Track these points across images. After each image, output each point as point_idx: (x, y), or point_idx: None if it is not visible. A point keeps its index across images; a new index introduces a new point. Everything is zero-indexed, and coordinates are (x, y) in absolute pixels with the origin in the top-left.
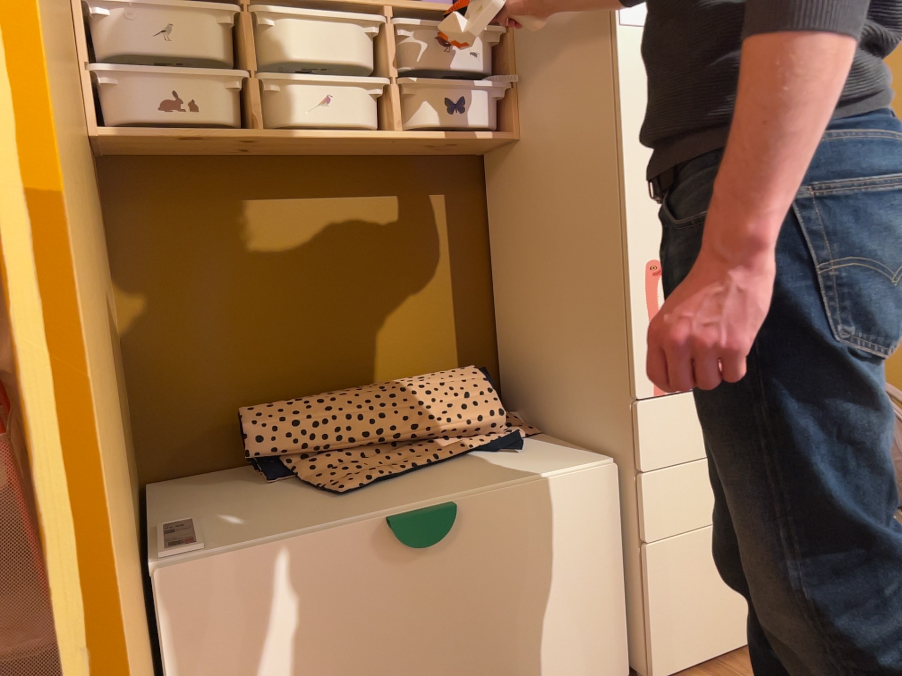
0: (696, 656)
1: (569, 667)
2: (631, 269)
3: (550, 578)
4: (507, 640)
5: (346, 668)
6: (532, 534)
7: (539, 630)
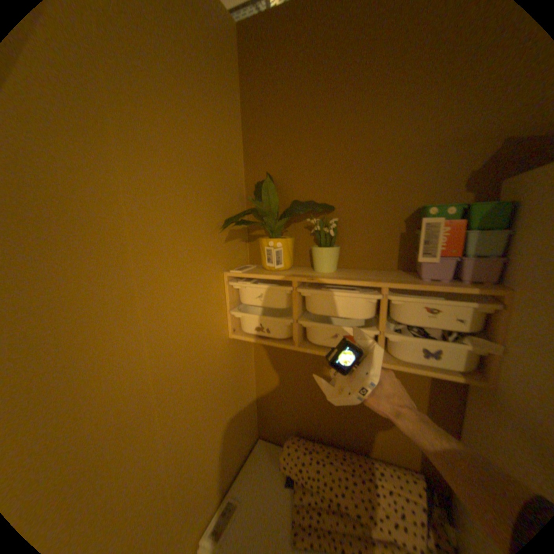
0: None
1: None
2: None
3: None
4: None
5: None
6: None
7: None
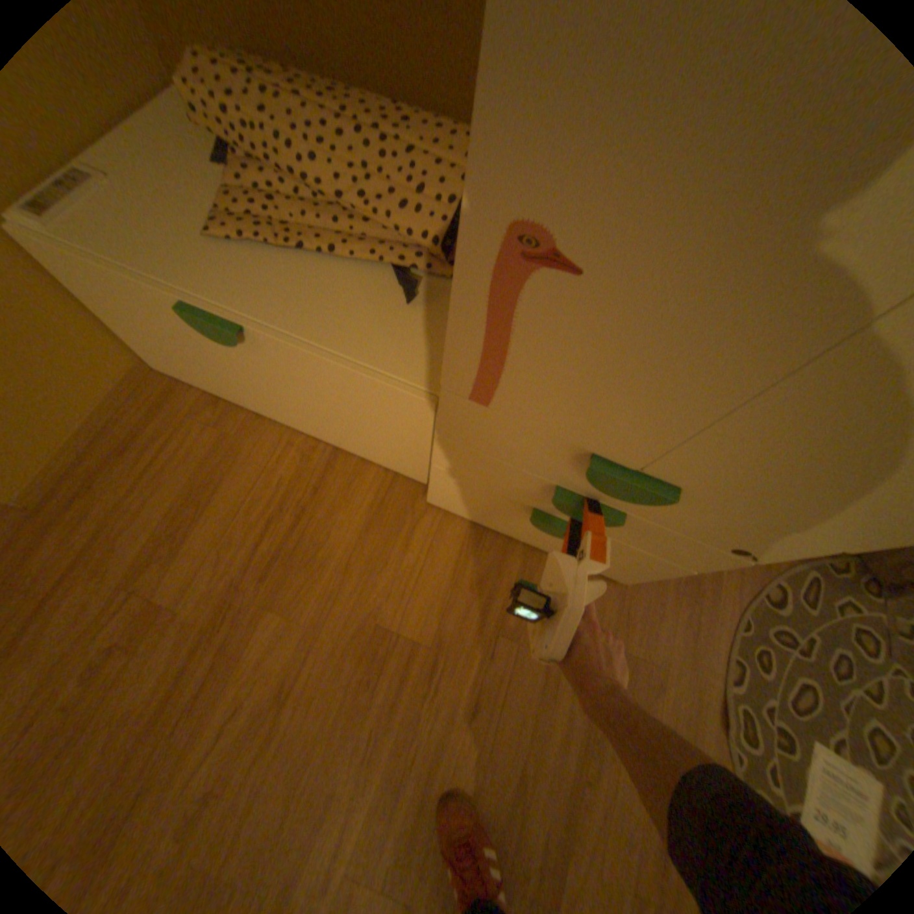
0: (465, 516)
1: (376, 455)
2: (464, 211)
3: (355, 416)
4: (323, 419)
5: (200, 360)
6: (334, 387)
7: (349, 430)
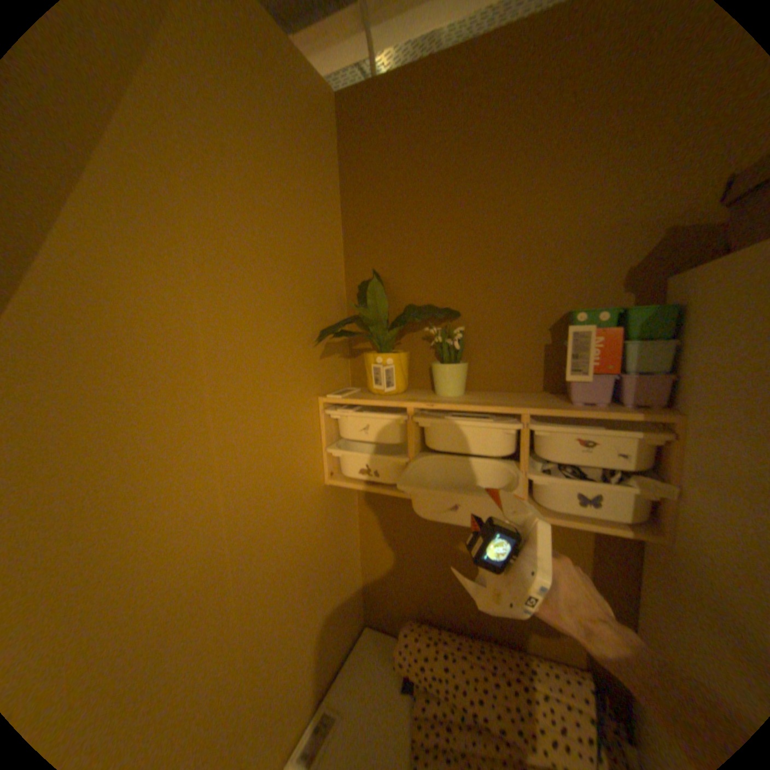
0: None
1: None
2: None
3: None
4: None
5: None
6: None
7: None
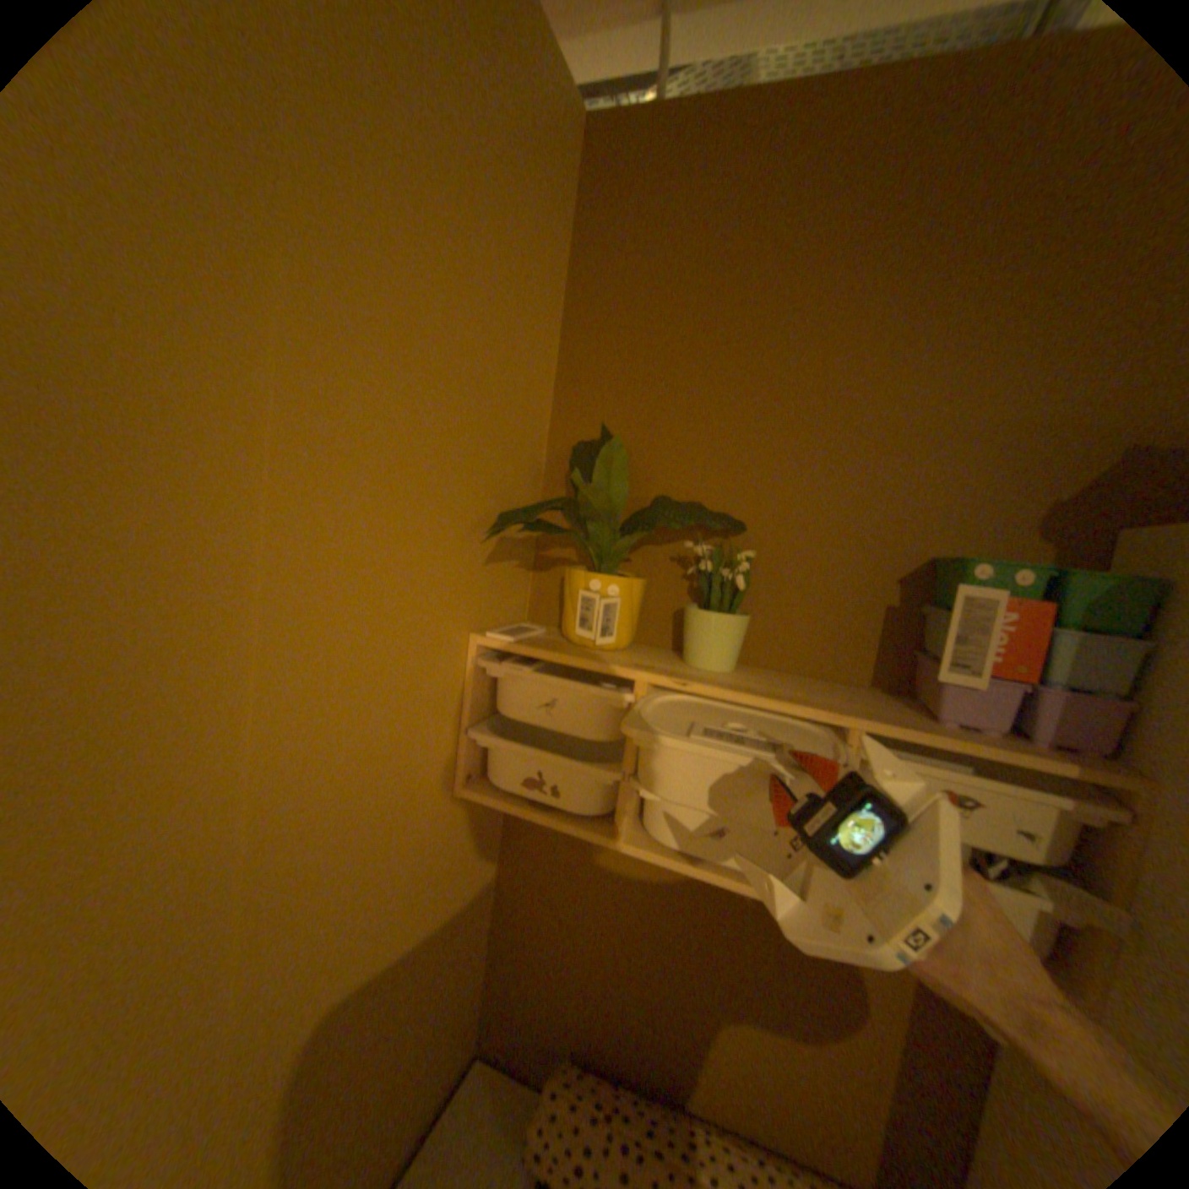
0: None
1: None
2: None
3: None
4: None
5: None
6: None
7: None
